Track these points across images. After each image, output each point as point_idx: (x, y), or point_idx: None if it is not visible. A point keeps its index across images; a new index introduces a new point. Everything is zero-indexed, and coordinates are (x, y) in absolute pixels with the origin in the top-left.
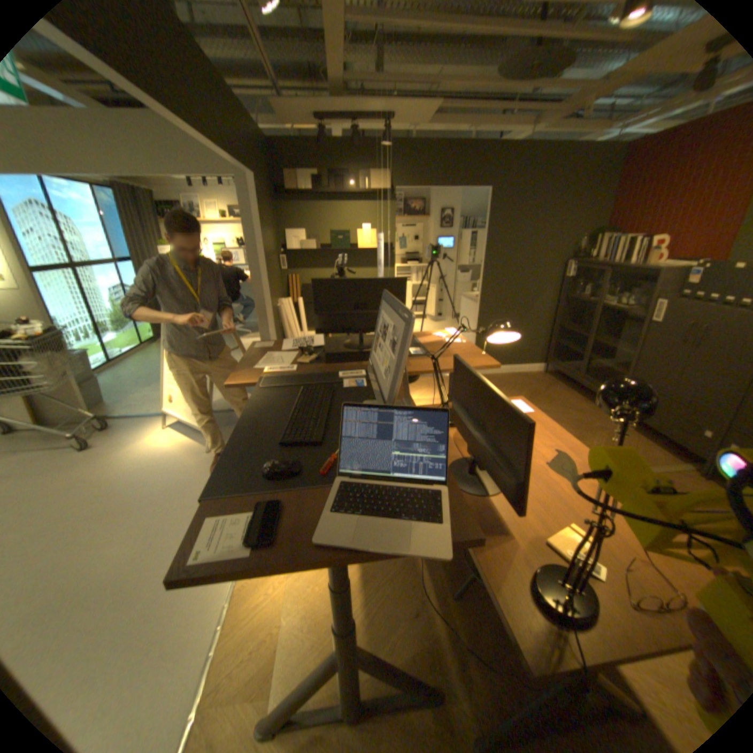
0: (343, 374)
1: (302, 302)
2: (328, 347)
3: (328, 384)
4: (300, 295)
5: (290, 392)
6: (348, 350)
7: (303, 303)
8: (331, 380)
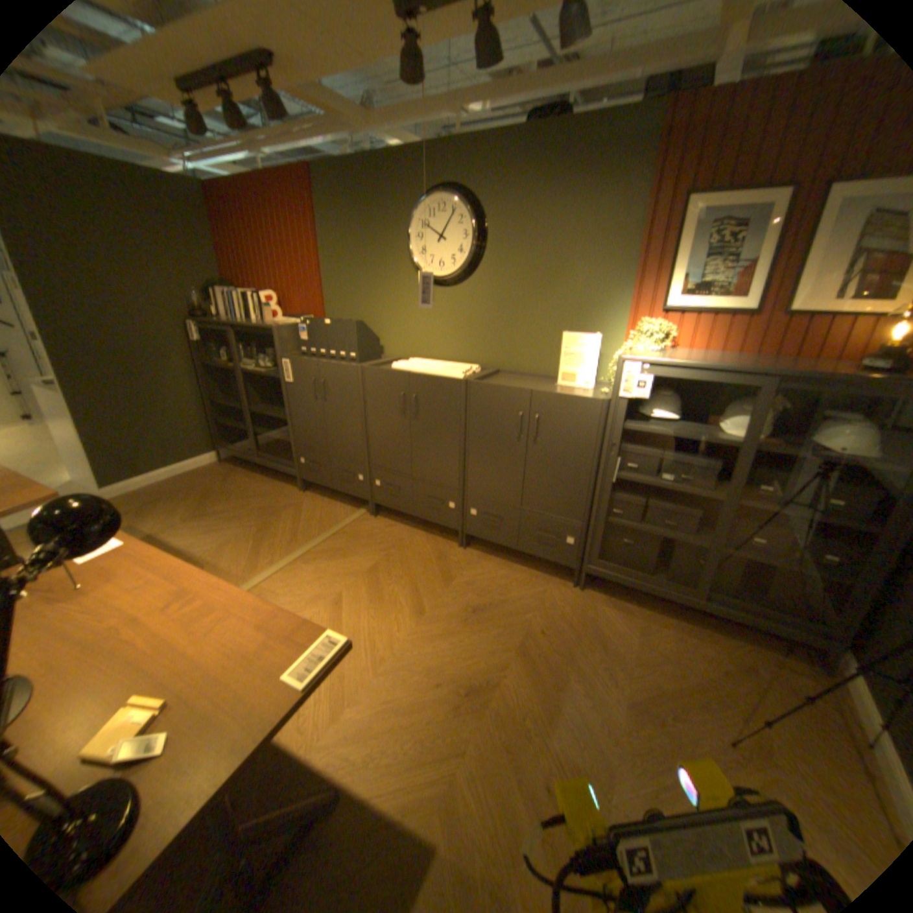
0: None
1: None
2: None
3: None
4: None
5: None
6: None
7: None
8: None
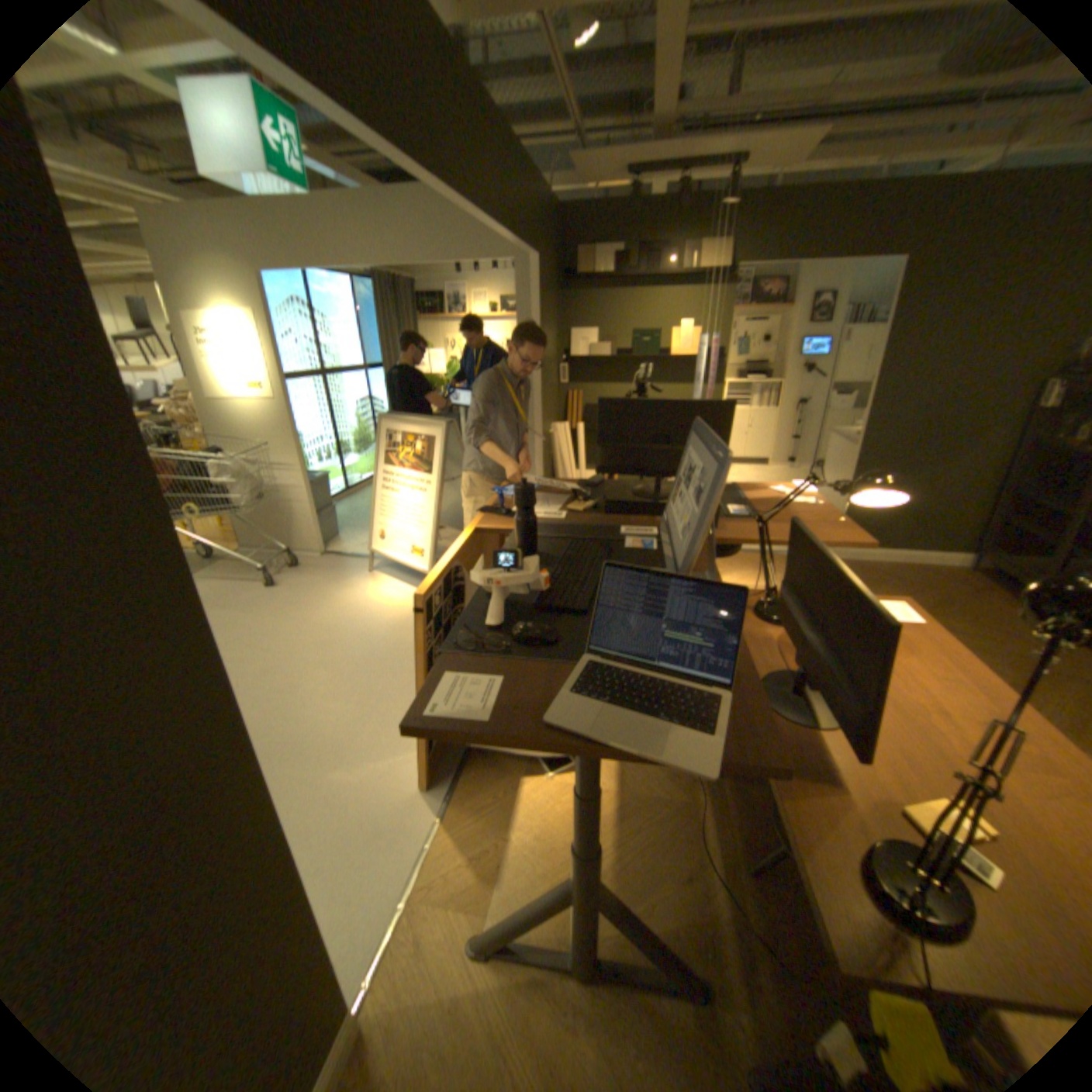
0: (626, 530)
1: (582, 428)
2: (610, 491)
3: (604, 541)
4: (580, 418)
5: (553, 545)
6: (637, 498)
7: (583, 430)
8: (608, 535)
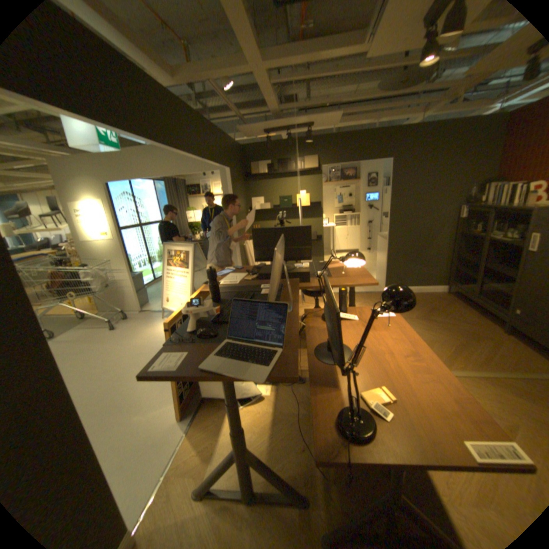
0: (263, 286)
1: None
2: (262, 269)
3: (253, 291)
4: None
5: (229, 295)
6: None
7: None
8: (255, 289)
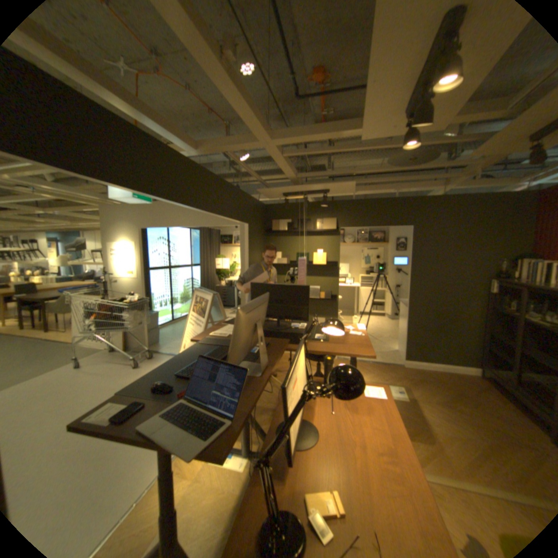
0: None
1: None
2: None
3: None
4: None
5: (211, 348)
6: (267, 328)
7: None
8: None
